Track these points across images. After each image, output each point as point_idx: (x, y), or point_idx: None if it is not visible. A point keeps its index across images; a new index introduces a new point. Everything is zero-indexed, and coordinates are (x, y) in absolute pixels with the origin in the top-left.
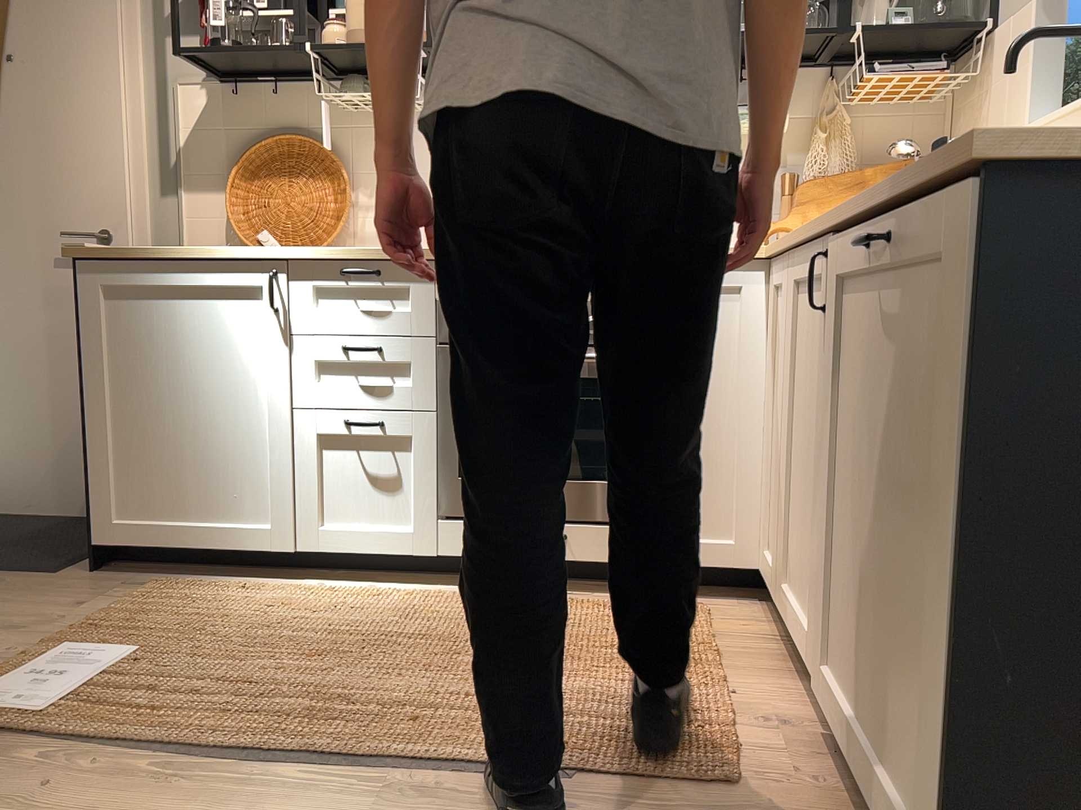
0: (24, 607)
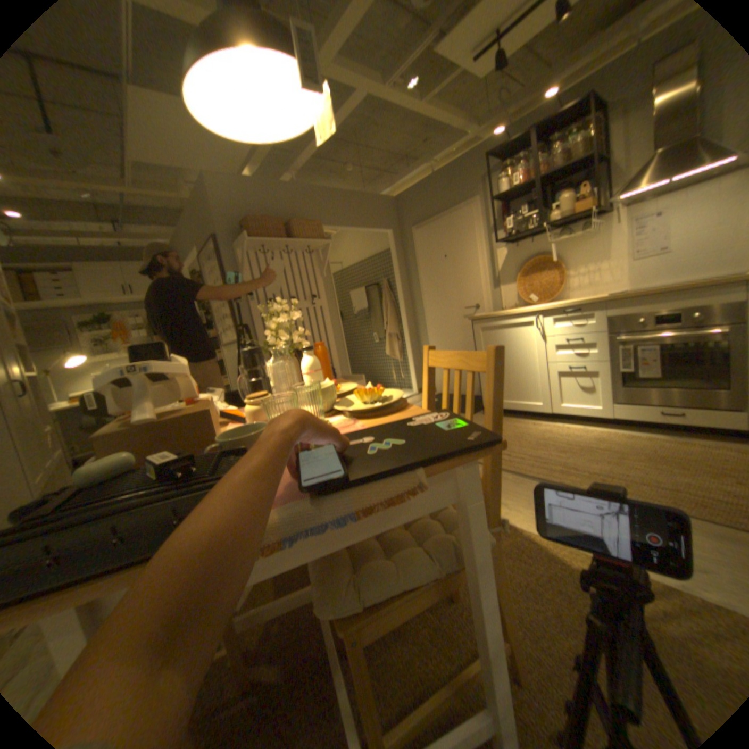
0: None
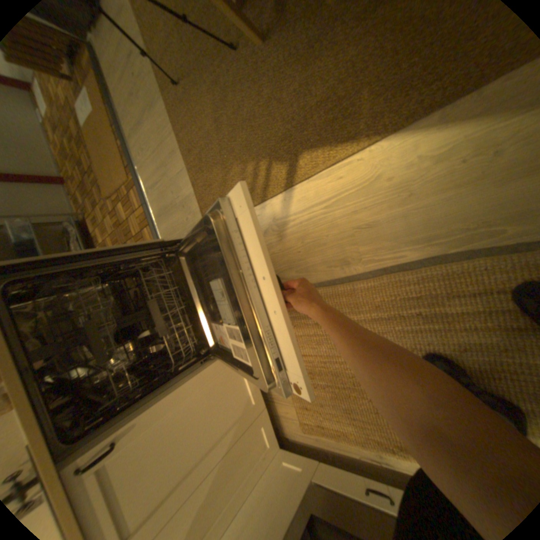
0: None
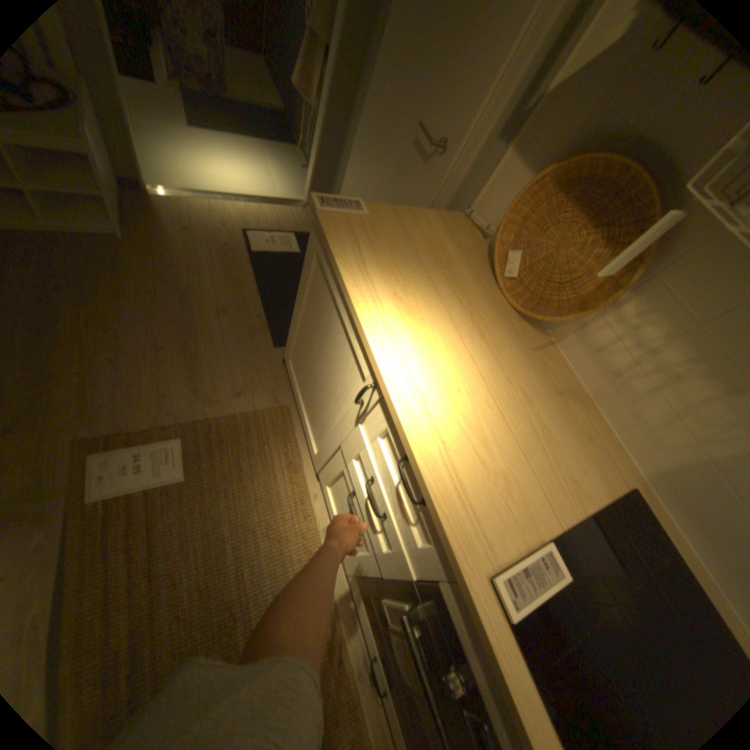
0: (227, 371)
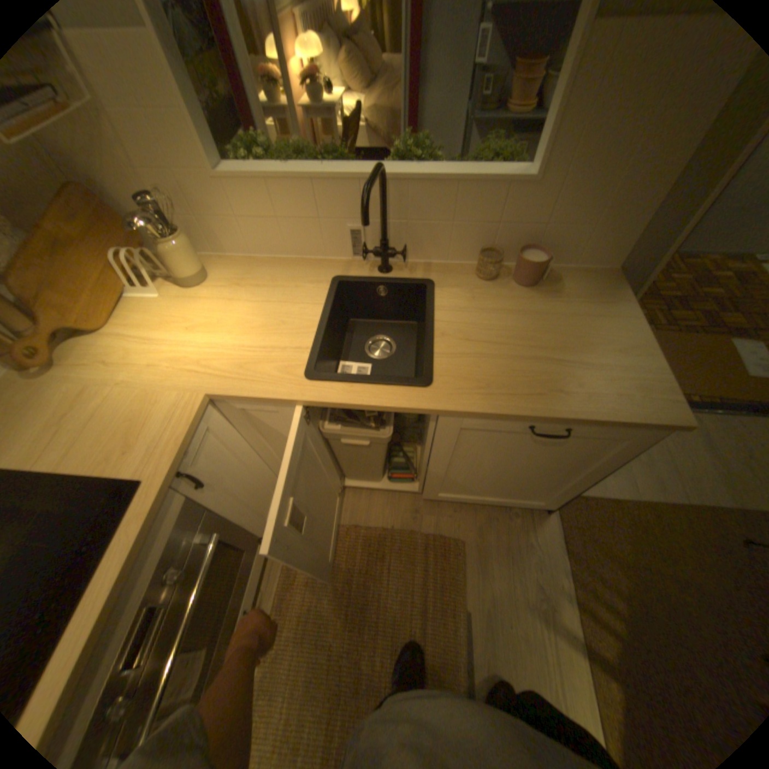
0: None
